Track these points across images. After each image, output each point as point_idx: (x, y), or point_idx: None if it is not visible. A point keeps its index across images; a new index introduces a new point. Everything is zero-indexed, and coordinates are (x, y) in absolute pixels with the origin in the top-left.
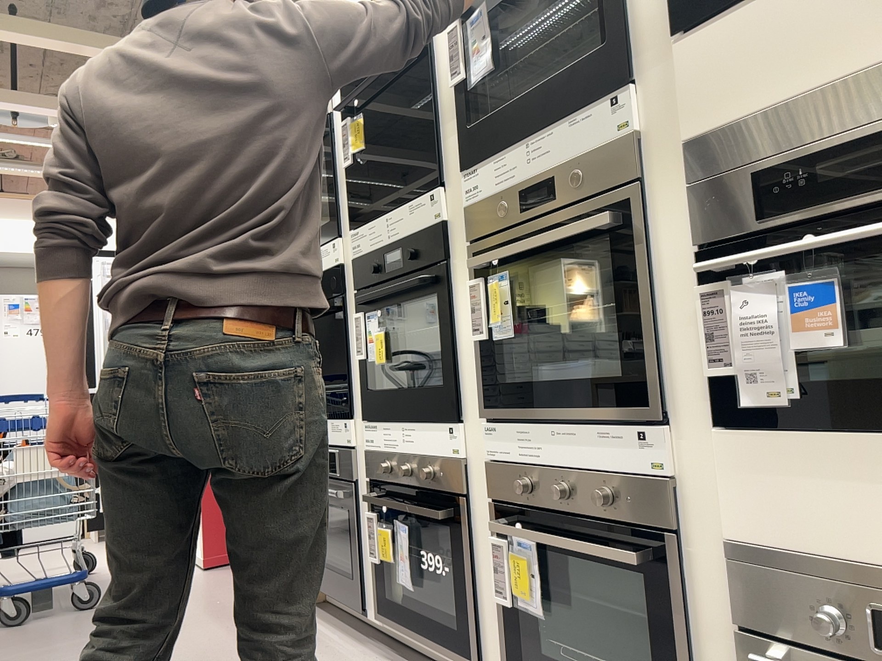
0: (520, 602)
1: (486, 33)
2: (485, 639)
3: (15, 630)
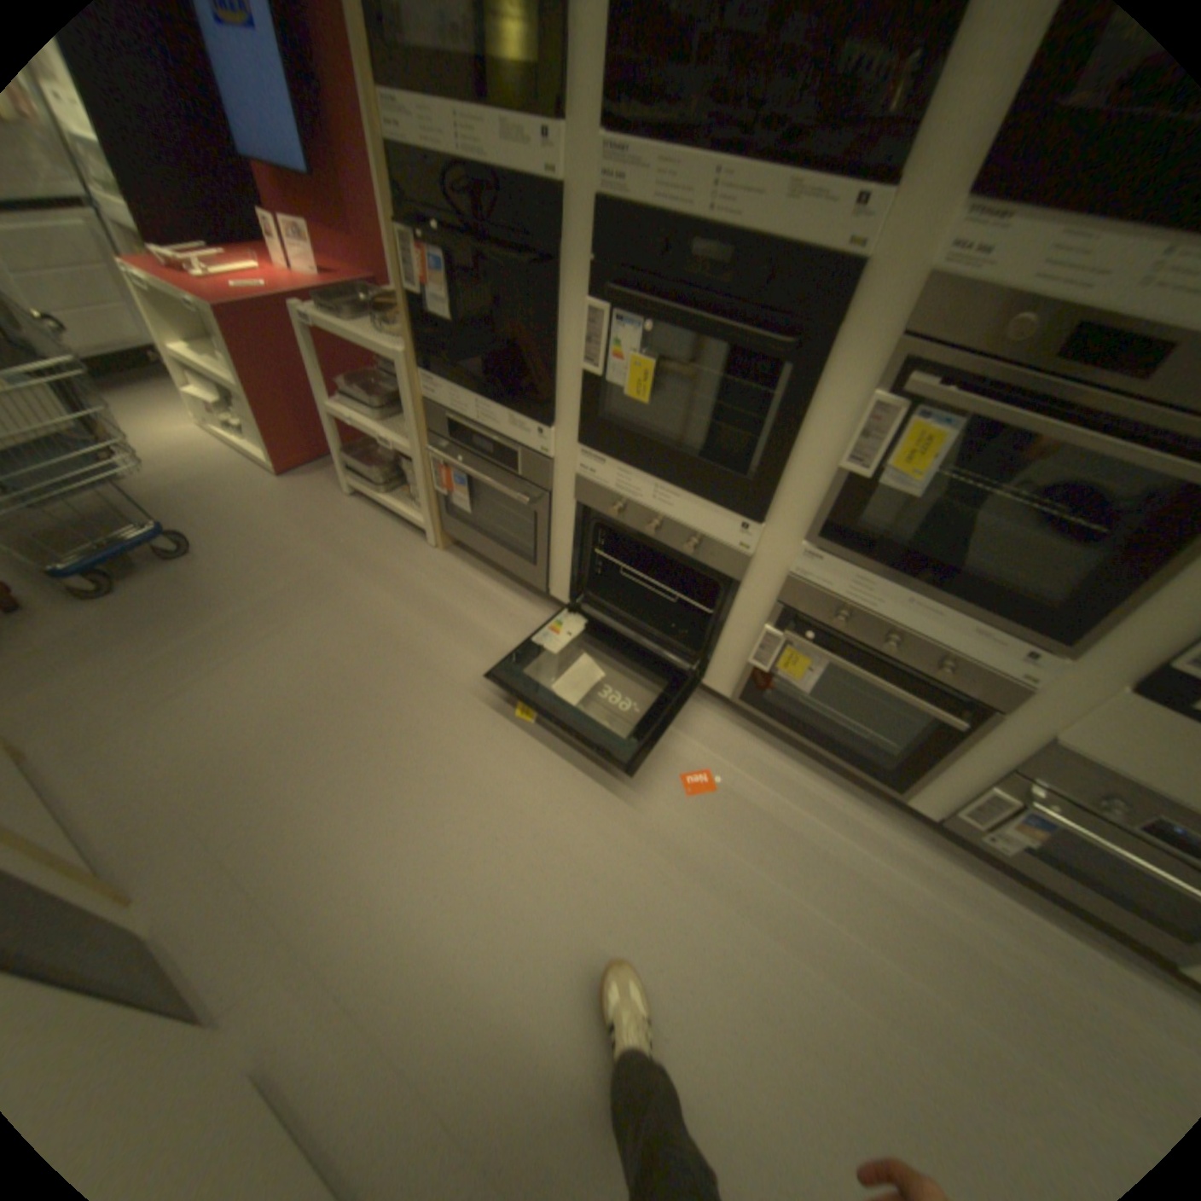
0: (780, 673)
1: None
2: (714, 665)
3: (110, 606)
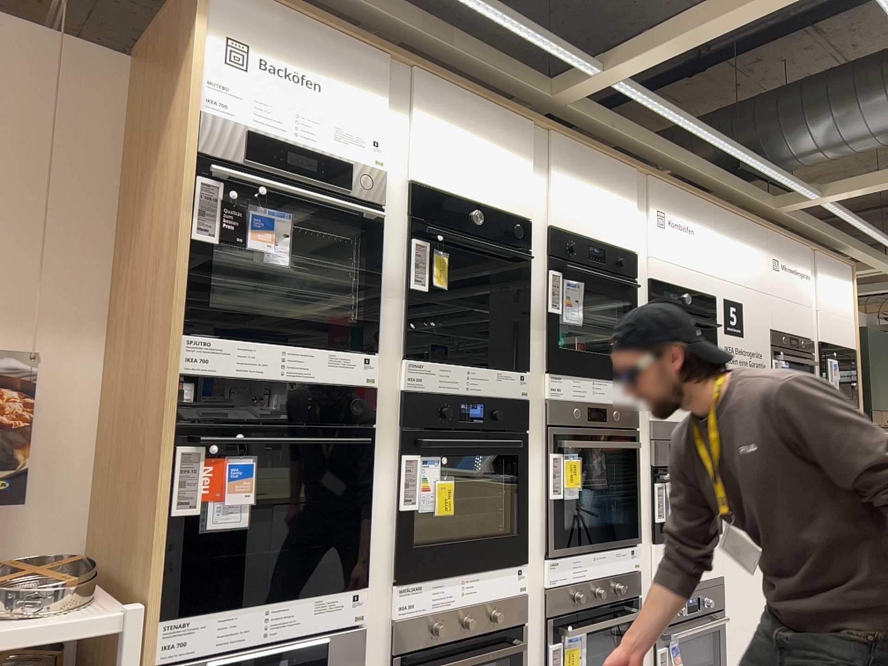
0: None
1: (577, 302)
2: None
3: None
